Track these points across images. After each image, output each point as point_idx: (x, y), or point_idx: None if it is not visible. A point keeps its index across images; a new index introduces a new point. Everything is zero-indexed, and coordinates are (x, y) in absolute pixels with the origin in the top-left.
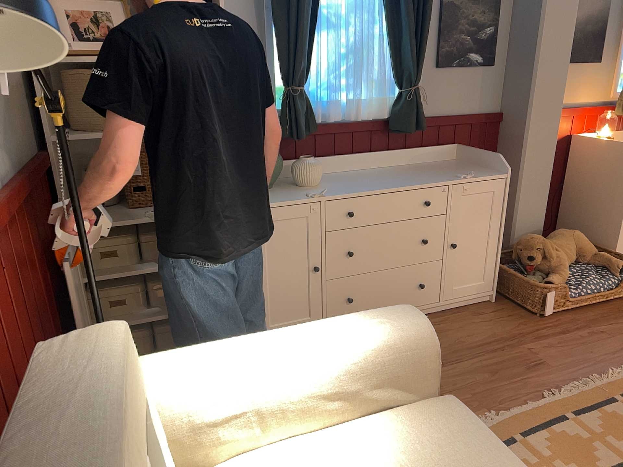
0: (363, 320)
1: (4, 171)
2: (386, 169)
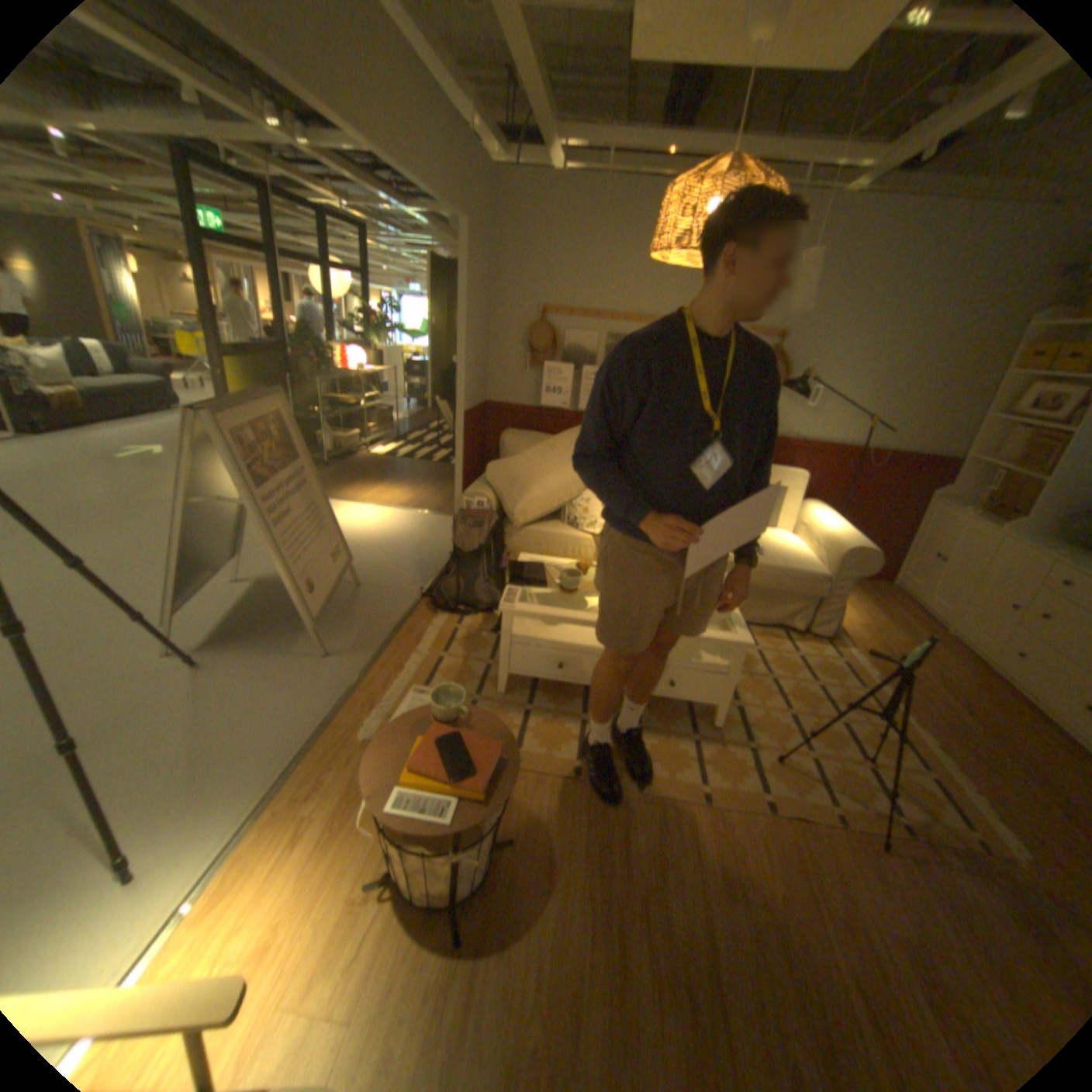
0: (857, 537)
1: (889, 447)
2: None
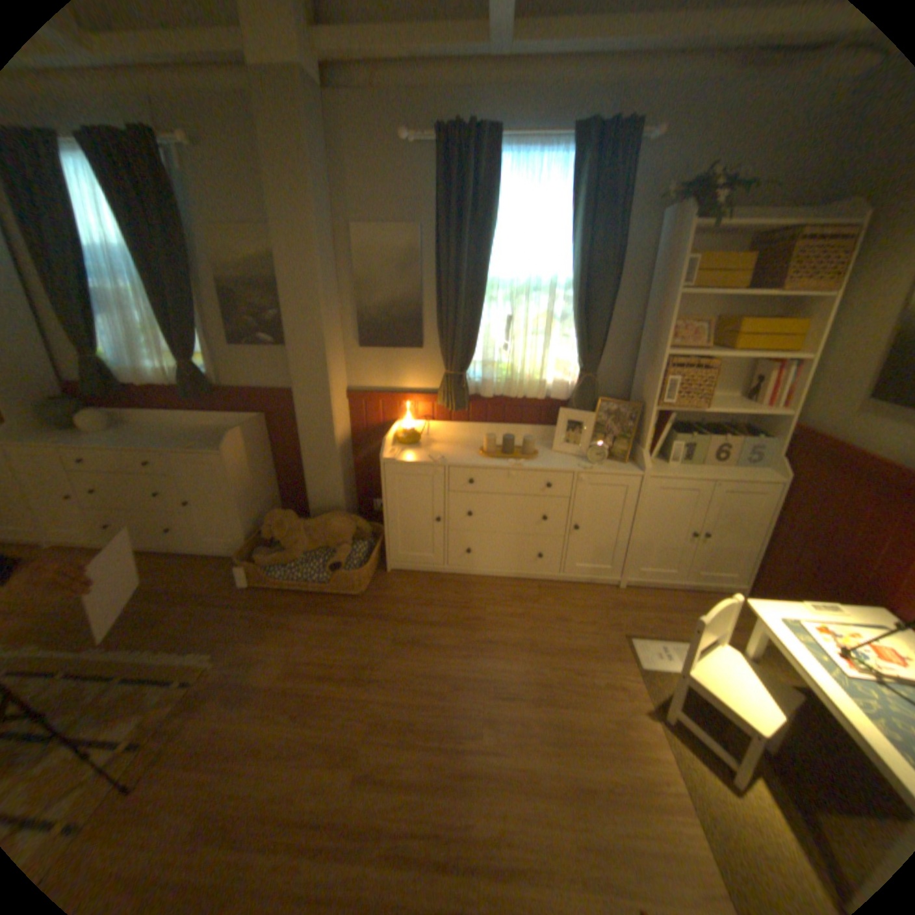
0: None
1: None
2: (184, 429)
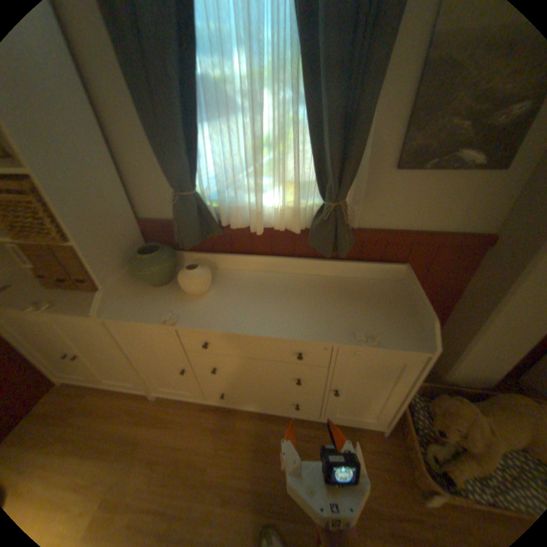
0: None
1: None
2: (302, 279)
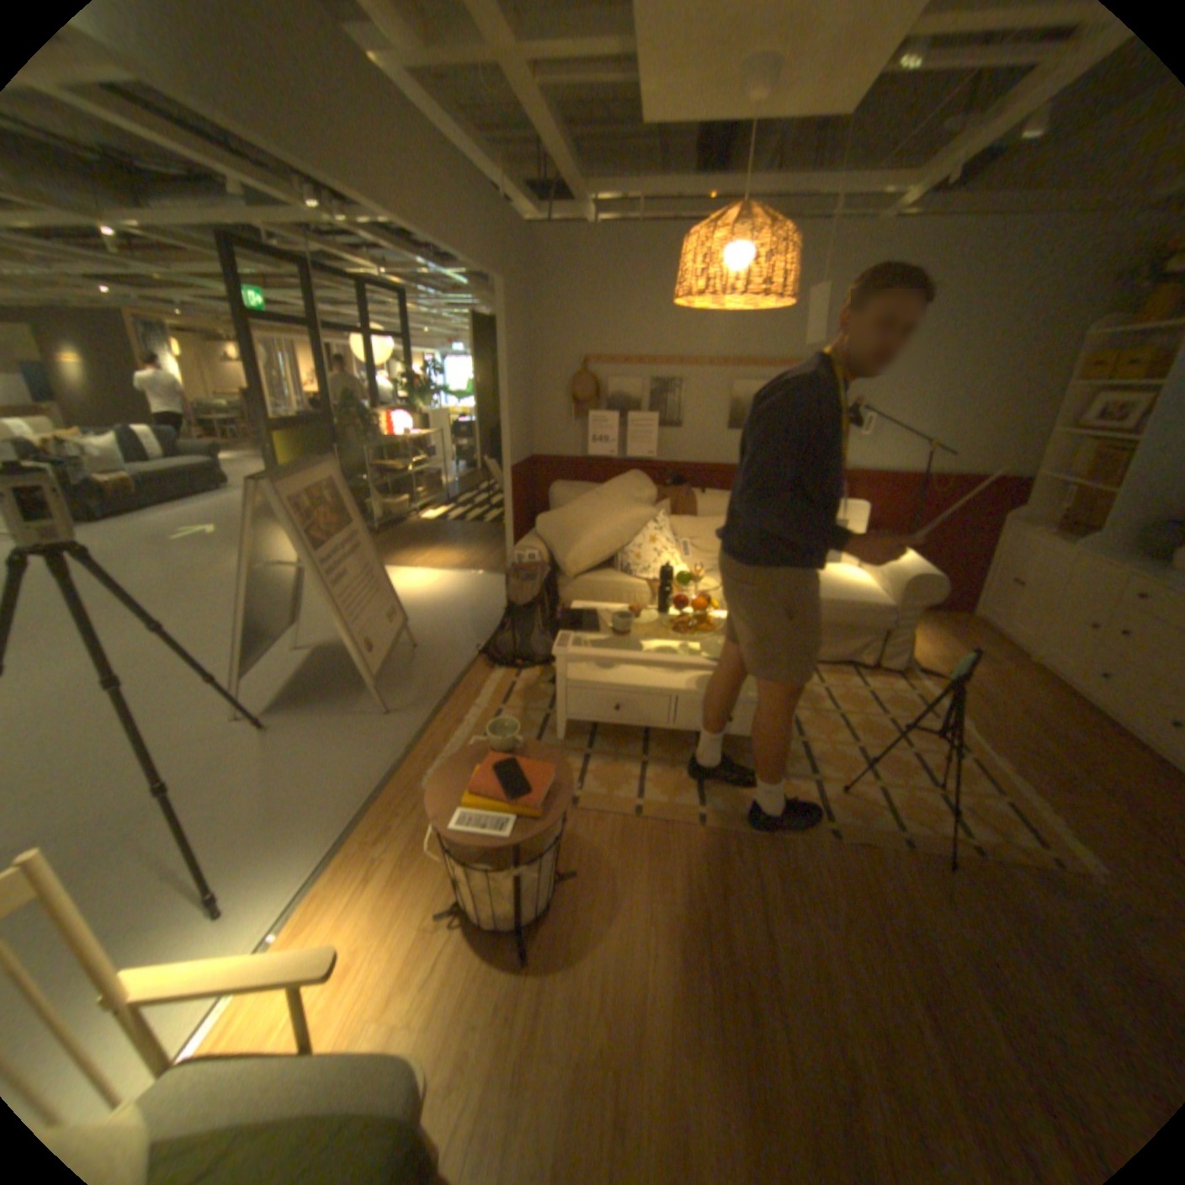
0: (920, 564)
1: (953, 471)
2: None
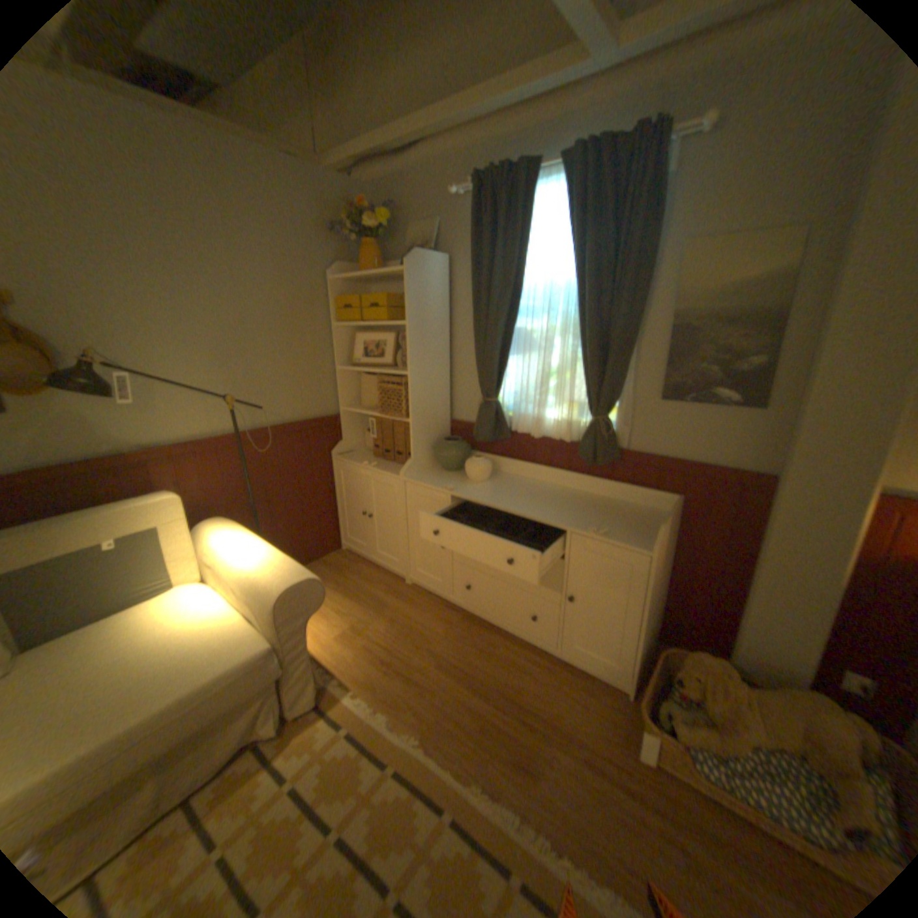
0: (279, 565)
1: (268, 422)
2: (571, 492)
